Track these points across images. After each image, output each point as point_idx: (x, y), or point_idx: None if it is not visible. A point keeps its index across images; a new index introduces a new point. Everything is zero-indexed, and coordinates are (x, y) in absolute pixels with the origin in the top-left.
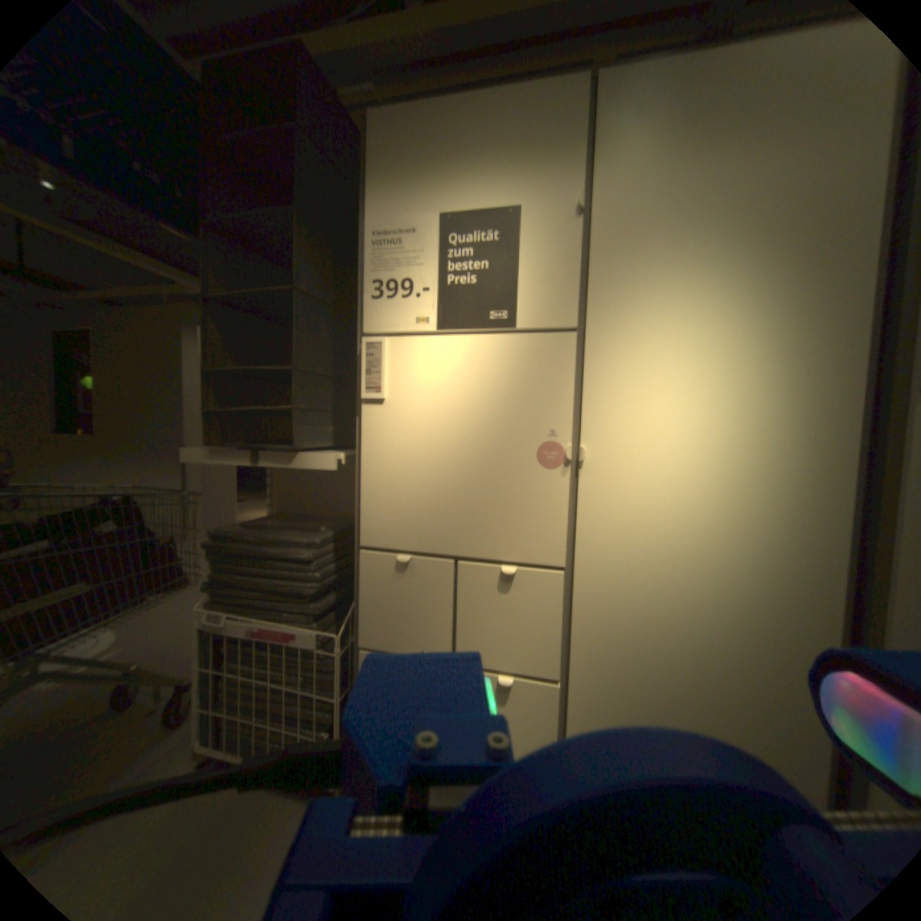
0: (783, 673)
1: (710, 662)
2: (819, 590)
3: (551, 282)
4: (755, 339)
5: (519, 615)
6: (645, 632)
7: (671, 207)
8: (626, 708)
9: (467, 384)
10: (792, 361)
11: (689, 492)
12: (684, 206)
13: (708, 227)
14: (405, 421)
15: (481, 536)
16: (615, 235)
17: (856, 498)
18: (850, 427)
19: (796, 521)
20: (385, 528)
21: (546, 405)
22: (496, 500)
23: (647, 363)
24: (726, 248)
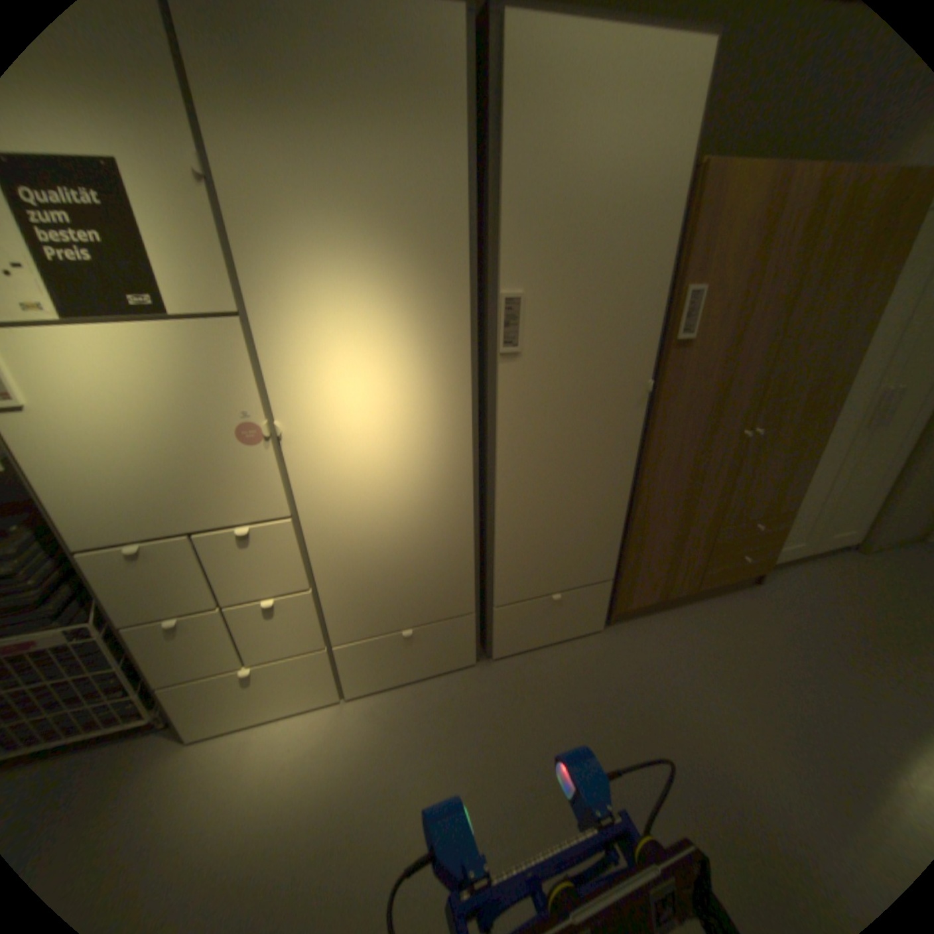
0: (446, 535)
1: (404, 543)
2: (459, 485)
3: (191, 259)
4: (395, 318)
5: (262, 557)
6: (361, 539)
7: (299, 182)
8: (359, 586)
9: (131, 376)
10: (424, 335)
11: (370, 442)
12: (312, 182)
13: (339, 208)
14: (66, 422)
15: (205, 510)
16: (249, 207)
17: (476, 423)
18: (464, 381)
19: (441, 447)
20: (94, 527)
21: (230, 388)
22: (209, 478)
23: (314, 342)
24: (359, 233)
